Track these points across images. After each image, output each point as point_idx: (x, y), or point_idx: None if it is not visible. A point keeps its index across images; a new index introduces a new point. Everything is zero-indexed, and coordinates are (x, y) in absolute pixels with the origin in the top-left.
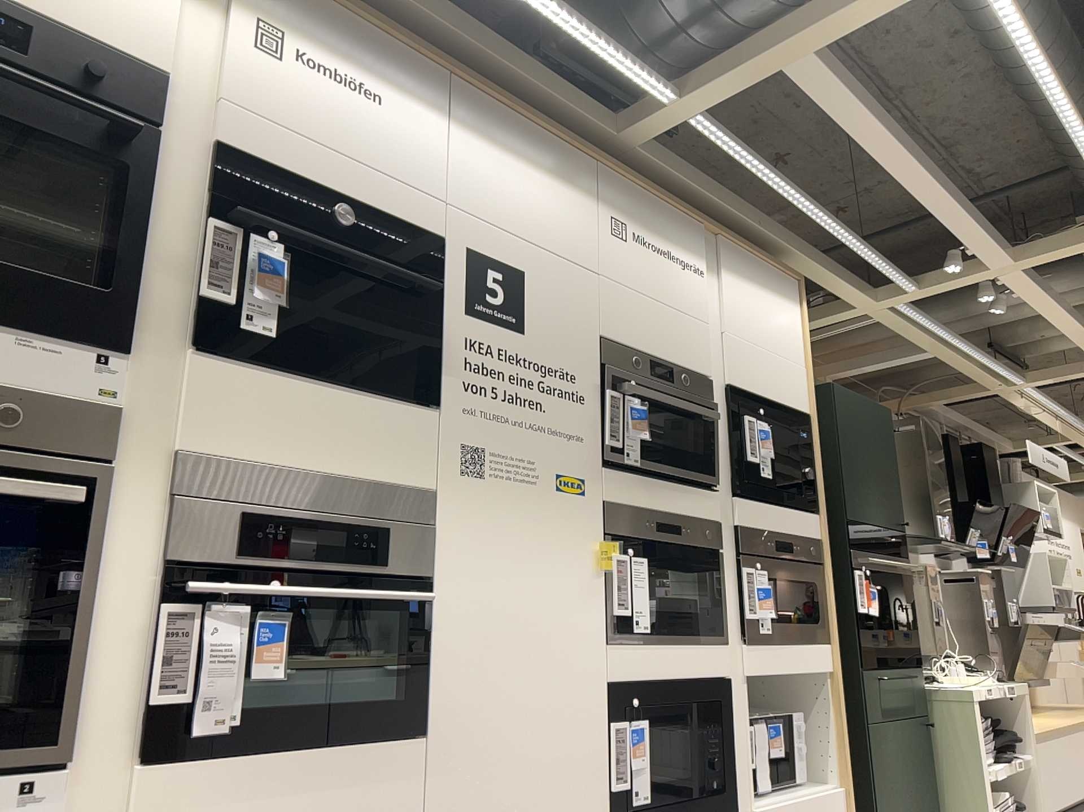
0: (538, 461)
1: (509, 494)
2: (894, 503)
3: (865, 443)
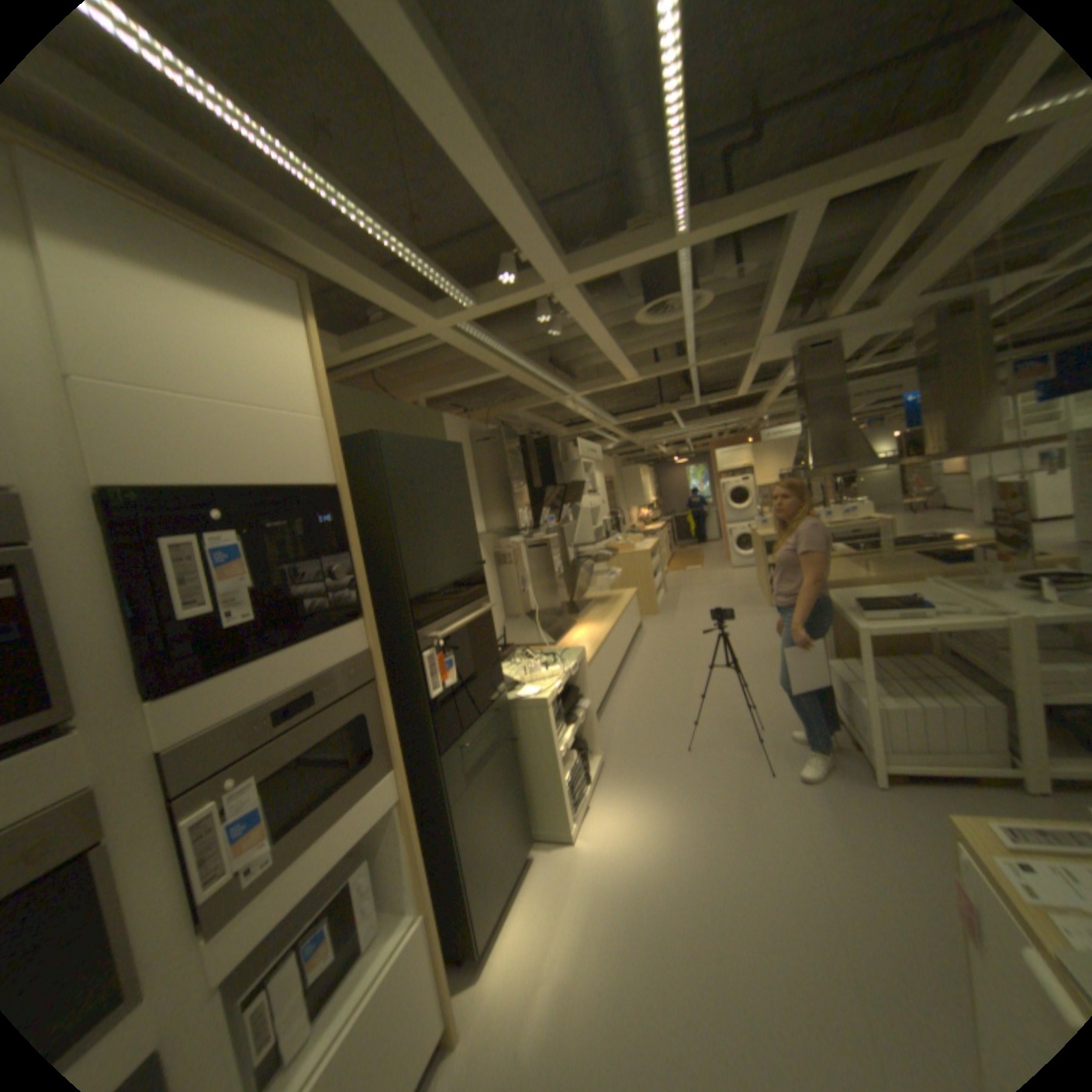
0: None
1: None
2: (470, 548)
3: (432, 495)
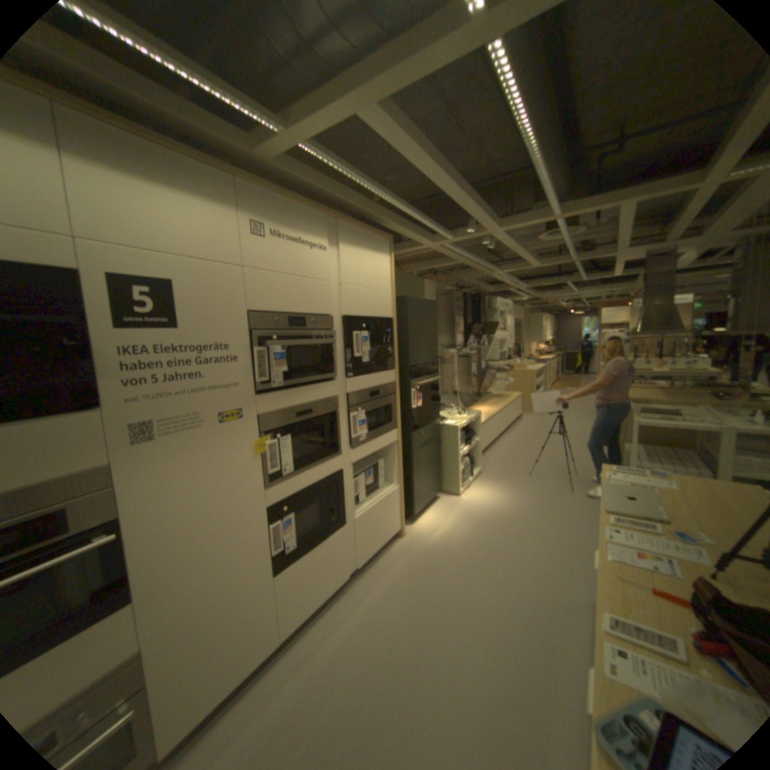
0: (201, 411)
1: (178, 441)
2: (434, 350)
3: (422, 324)
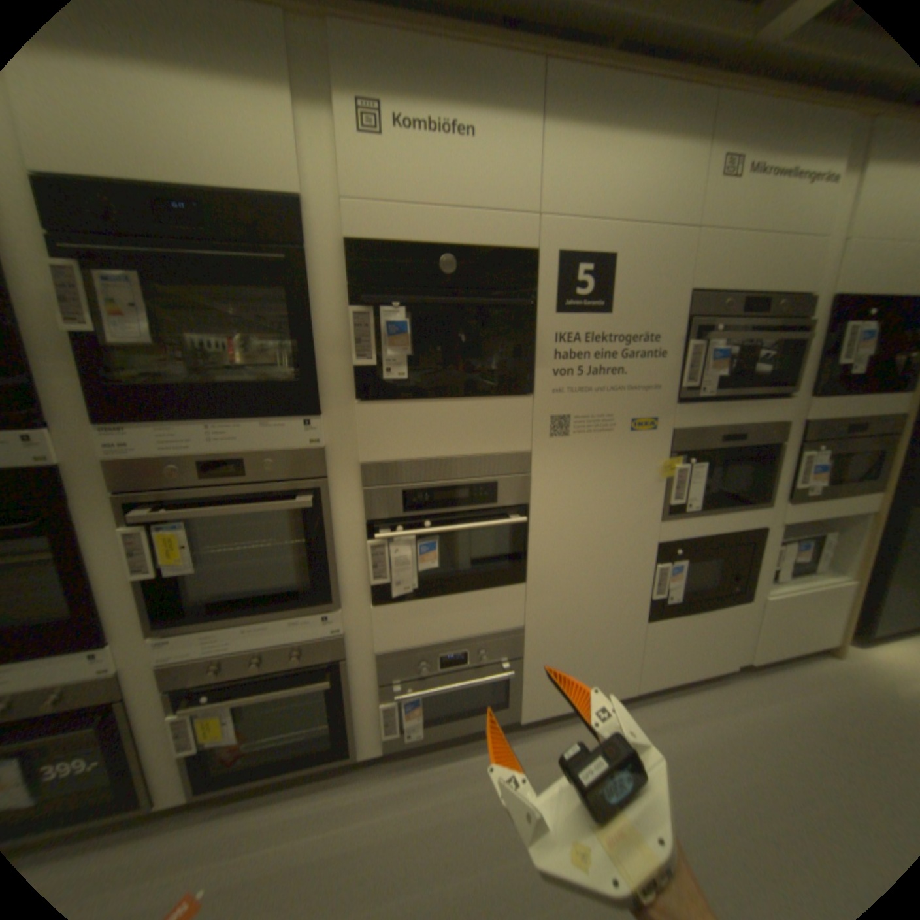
0: (614, 414)
1: (587, 442)
2: None
3: None
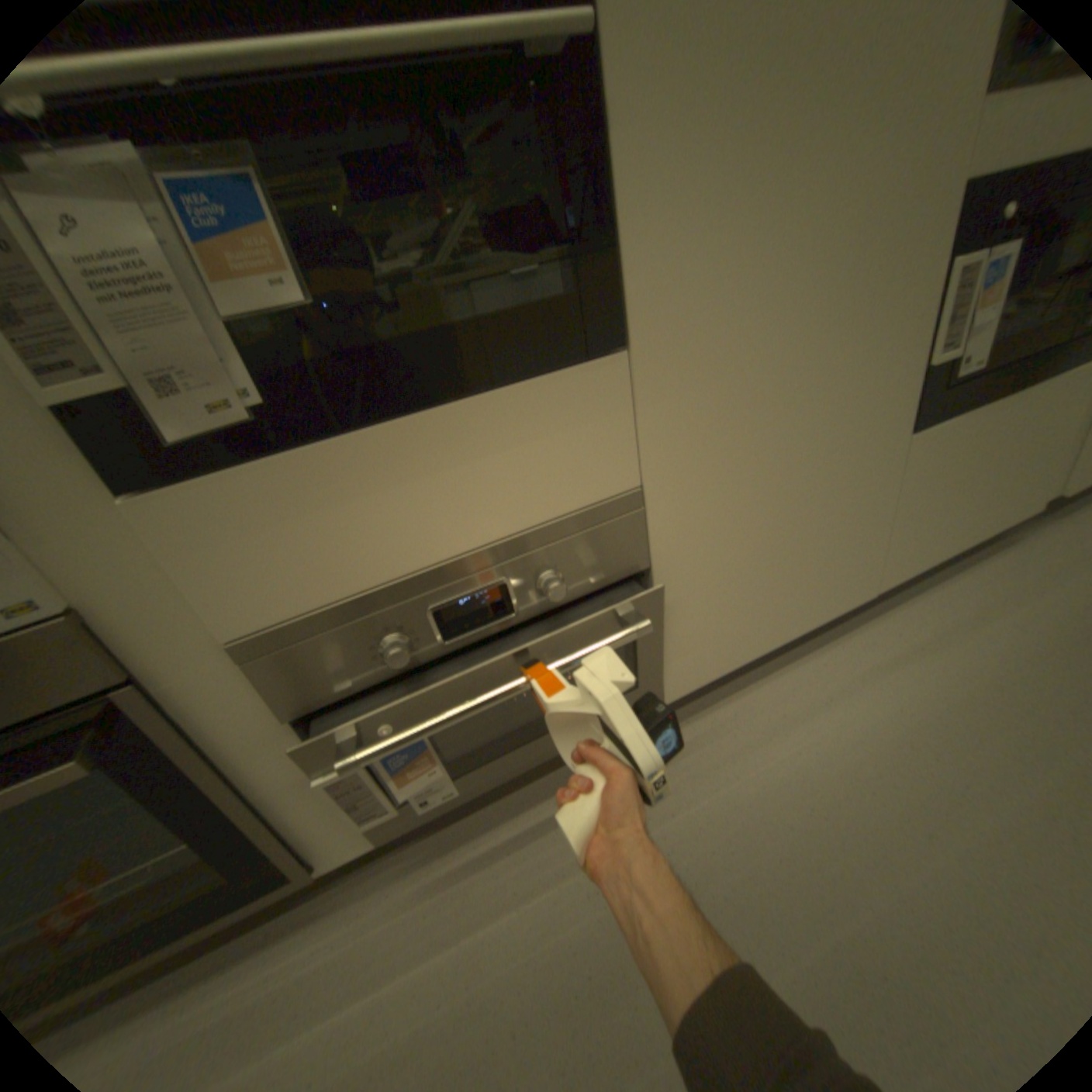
0: None
1: None
2: None
3: None
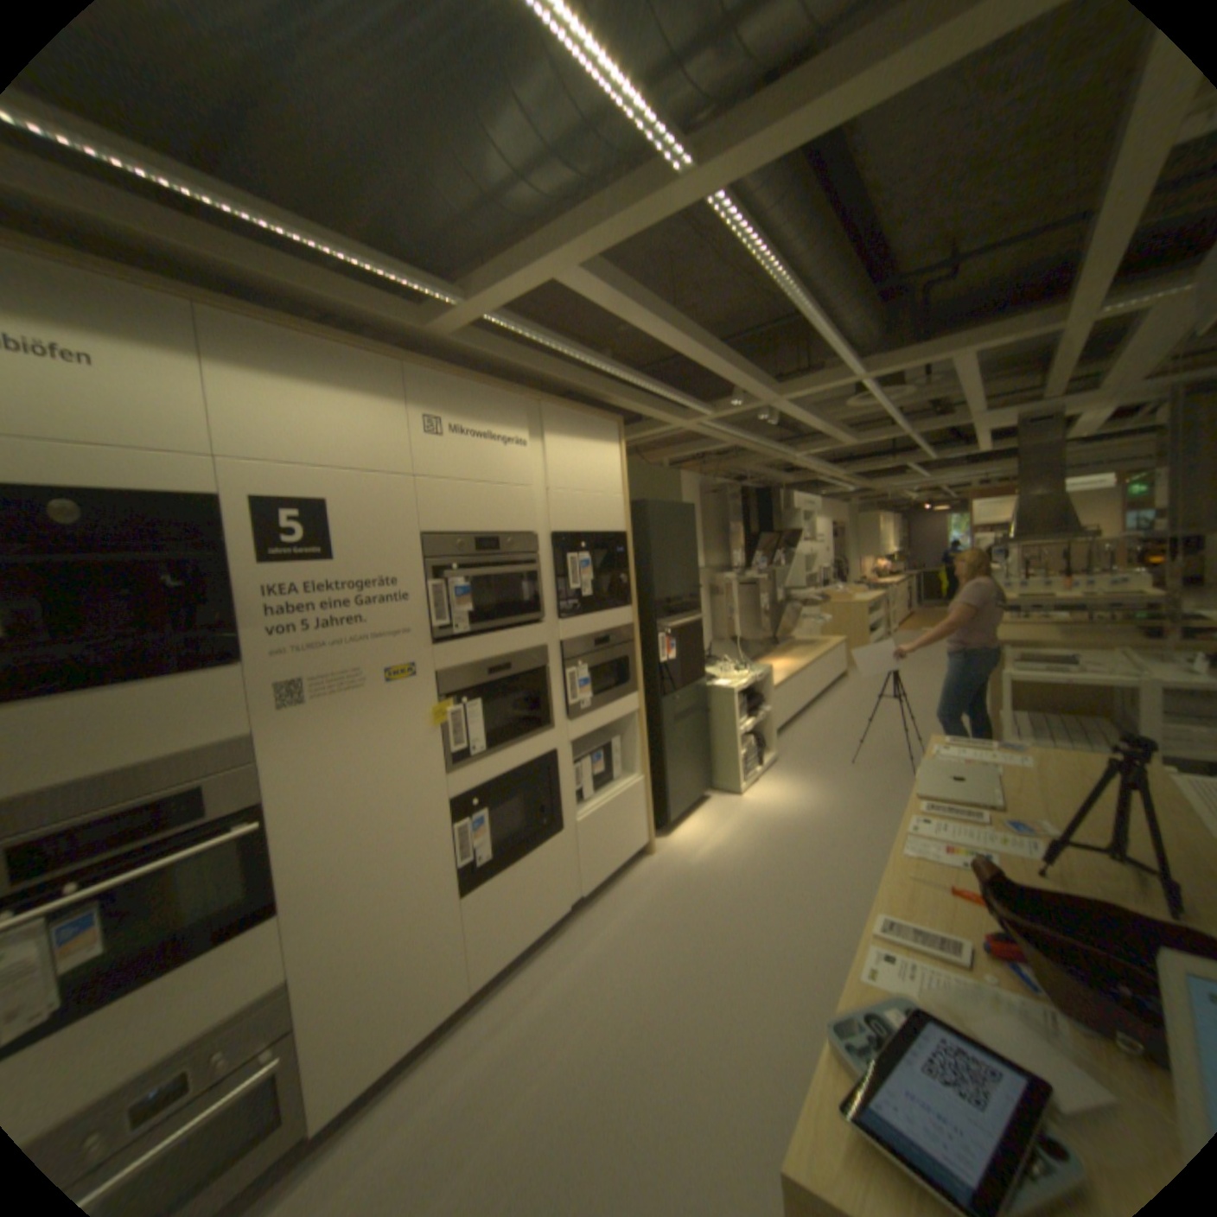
0: (362, 667)
1: (333, 705)
2: (693, 576)
3: (673, 539)
